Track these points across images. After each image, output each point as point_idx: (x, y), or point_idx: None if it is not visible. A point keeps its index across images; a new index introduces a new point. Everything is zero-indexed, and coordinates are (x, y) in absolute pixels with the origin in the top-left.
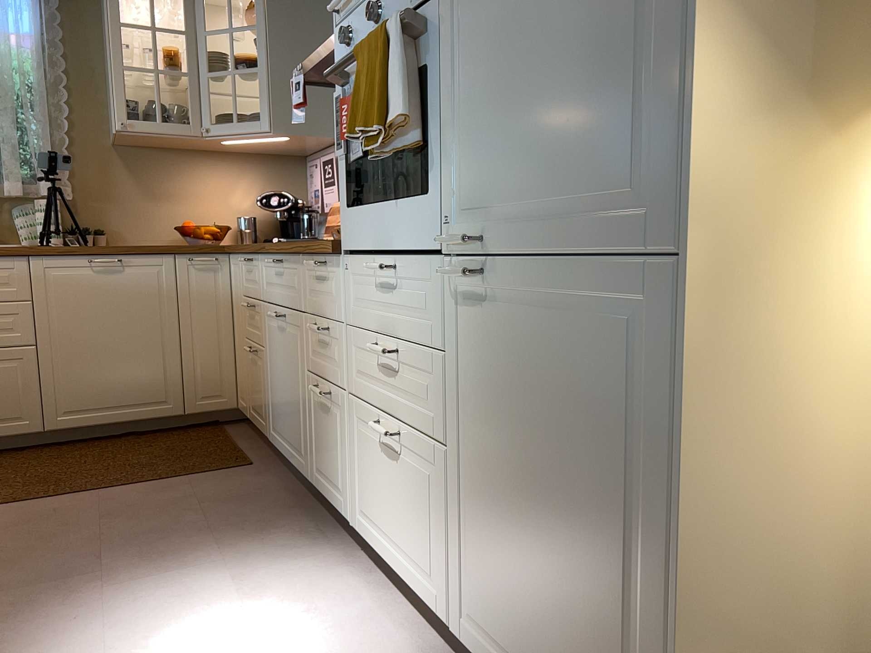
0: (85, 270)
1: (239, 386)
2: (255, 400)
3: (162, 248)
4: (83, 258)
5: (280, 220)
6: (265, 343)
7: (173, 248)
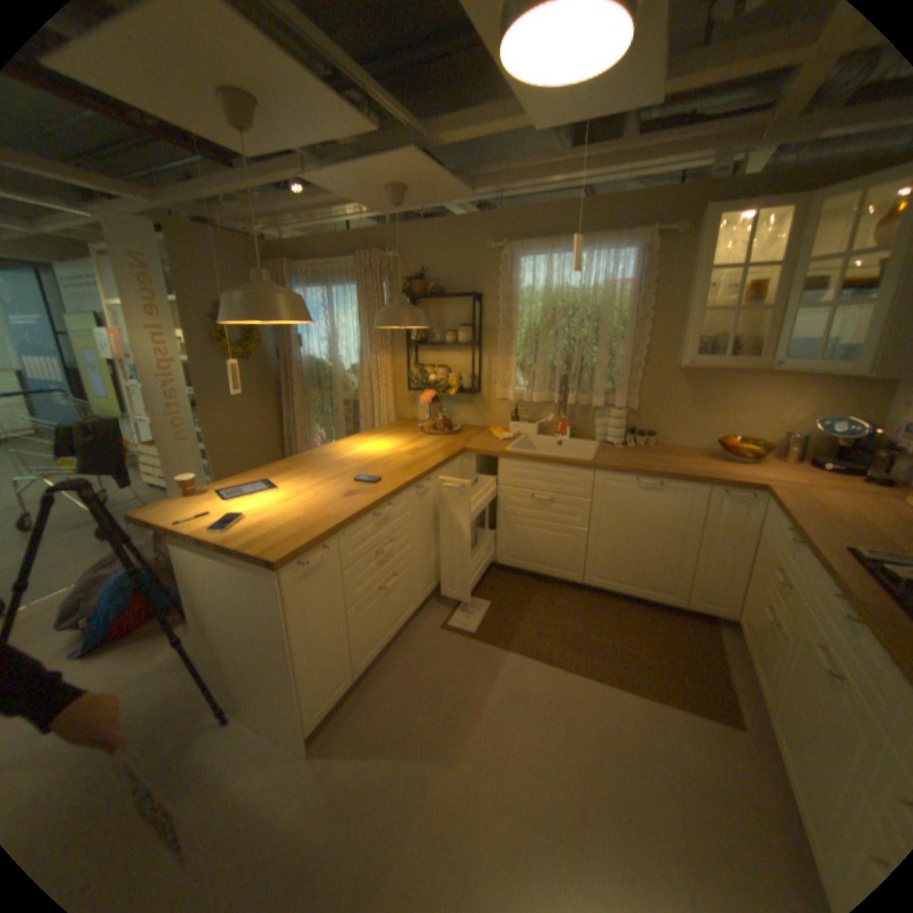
0: (633, 486)
1: (748, 612)
2: (764, 660)
3: (702, 479)
4: (633, 477)
5: (843, 442)
6: (798, 645)
7: (714, 482)
